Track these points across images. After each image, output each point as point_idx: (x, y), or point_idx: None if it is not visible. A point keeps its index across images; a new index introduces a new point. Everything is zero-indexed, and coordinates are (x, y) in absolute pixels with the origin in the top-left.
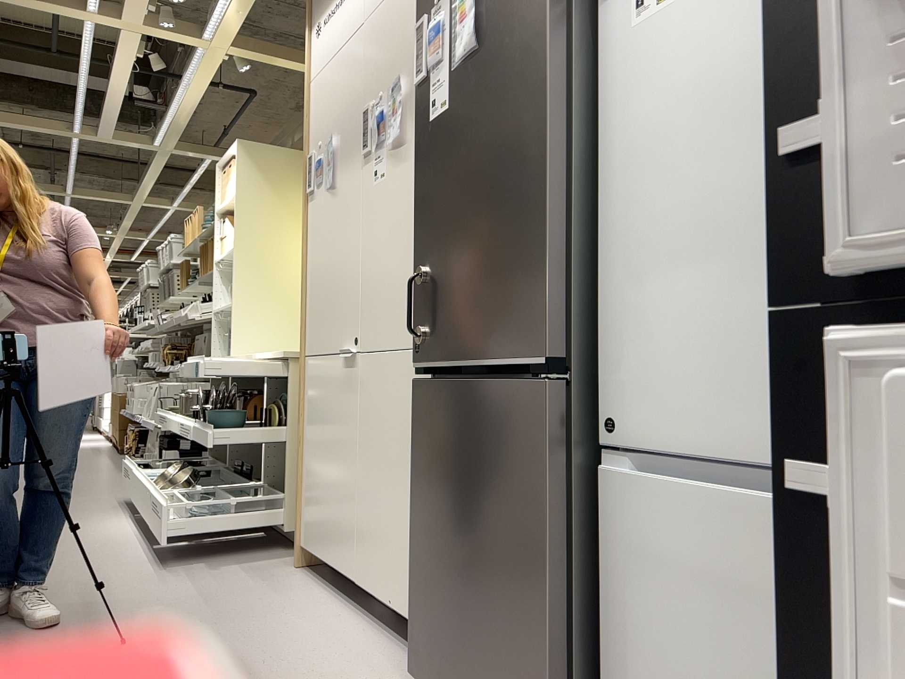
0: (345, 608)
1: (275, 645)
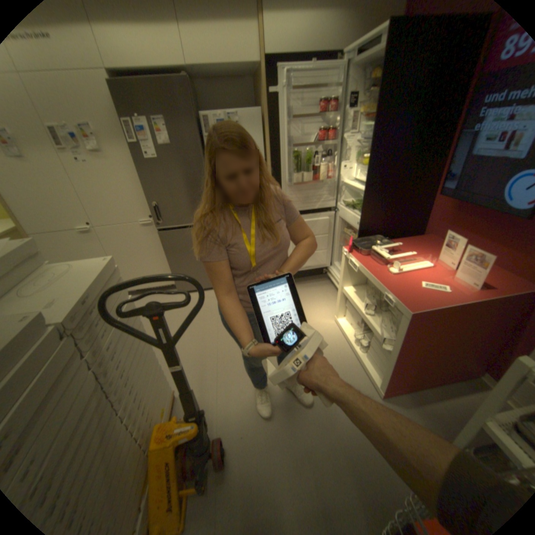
0: None
1: None
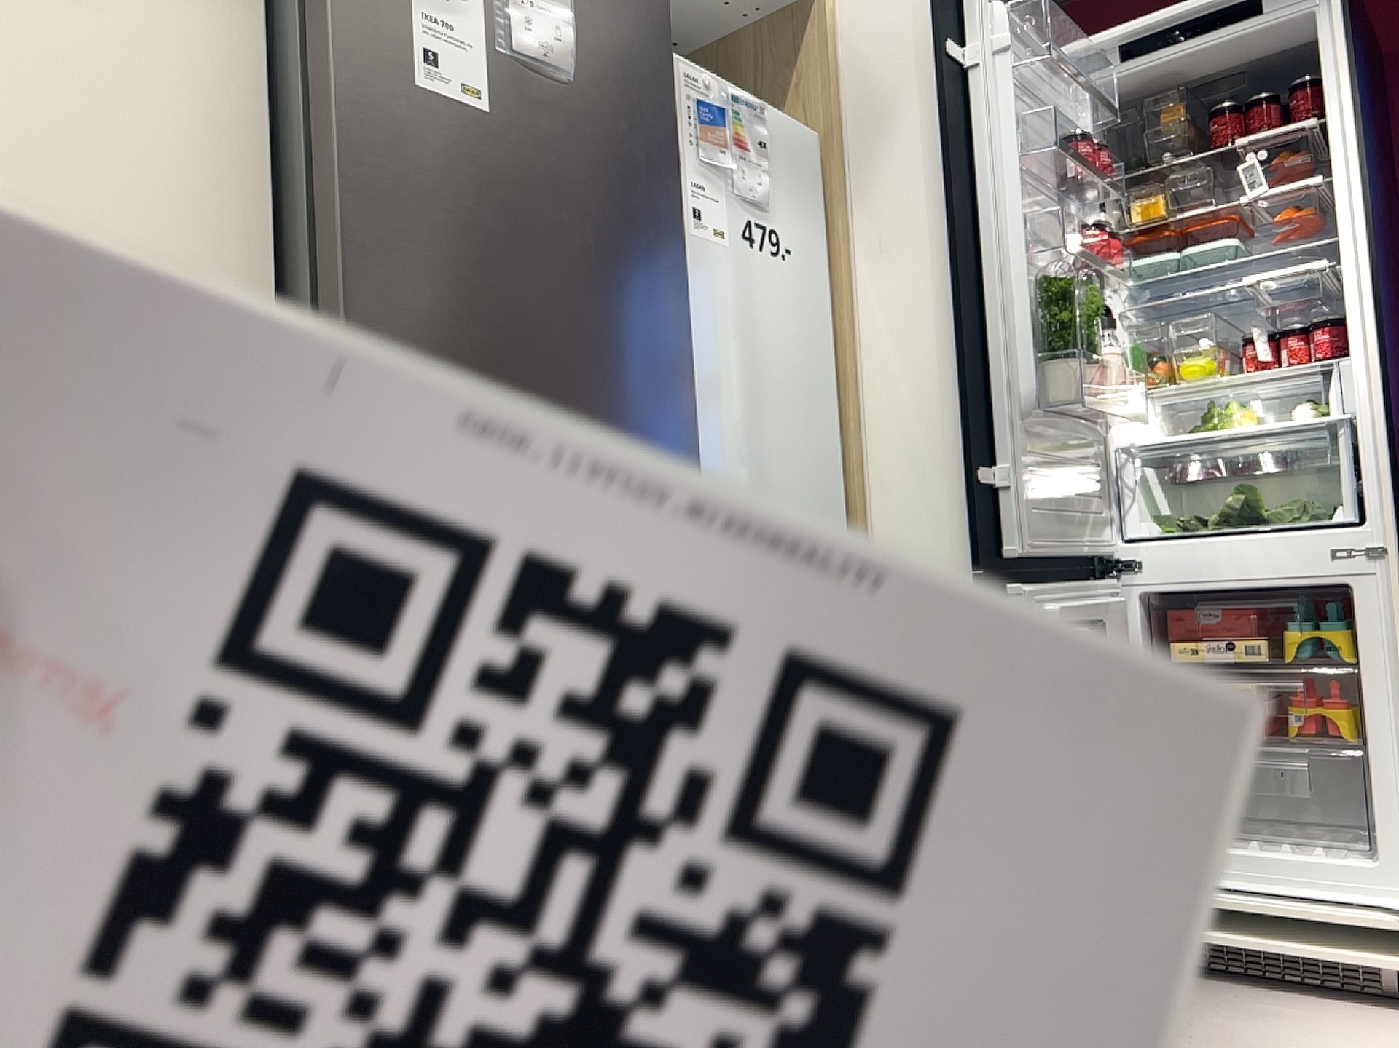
0: None
1: None
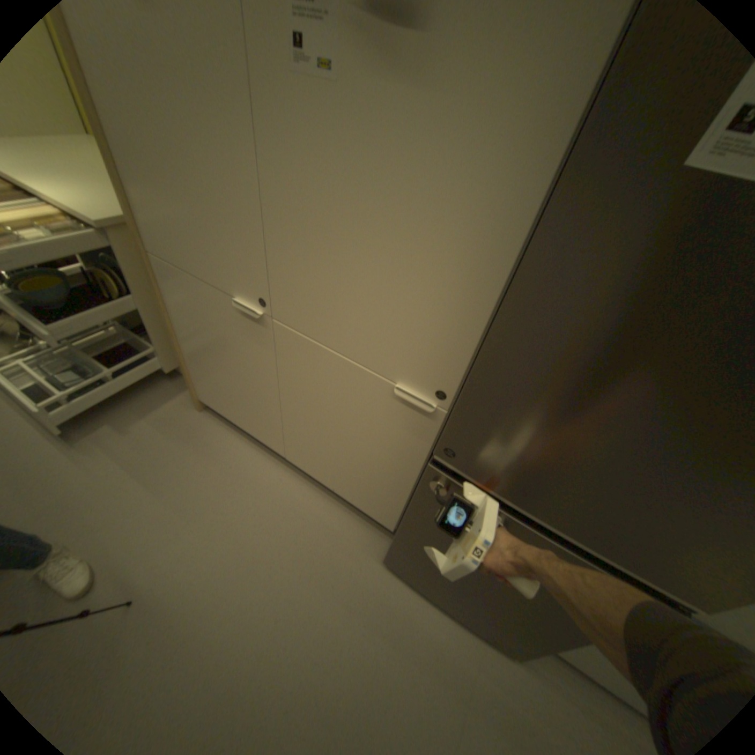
0: (276, 465)
1: (259, 541)
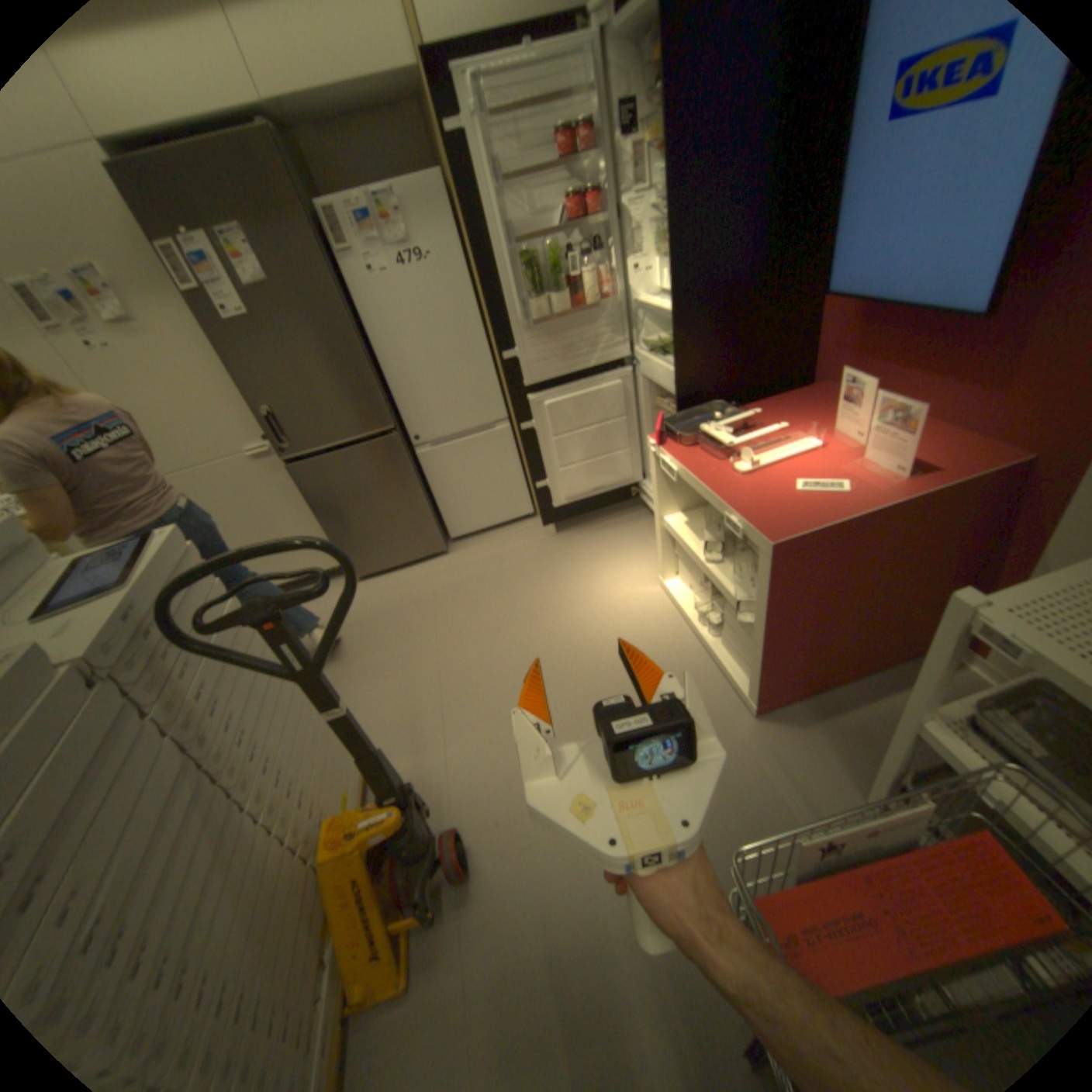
0: None
1: None
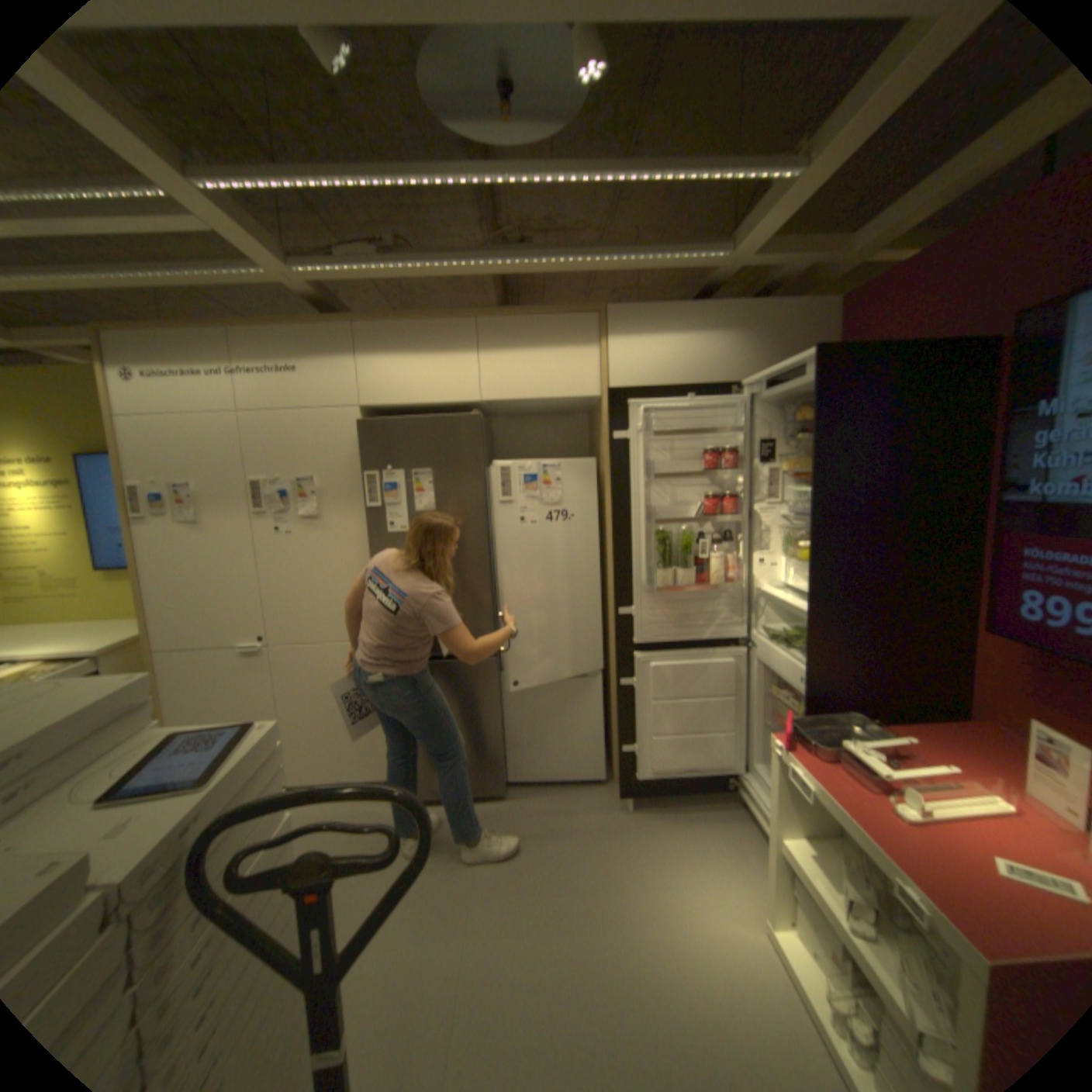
0: None
1: None
